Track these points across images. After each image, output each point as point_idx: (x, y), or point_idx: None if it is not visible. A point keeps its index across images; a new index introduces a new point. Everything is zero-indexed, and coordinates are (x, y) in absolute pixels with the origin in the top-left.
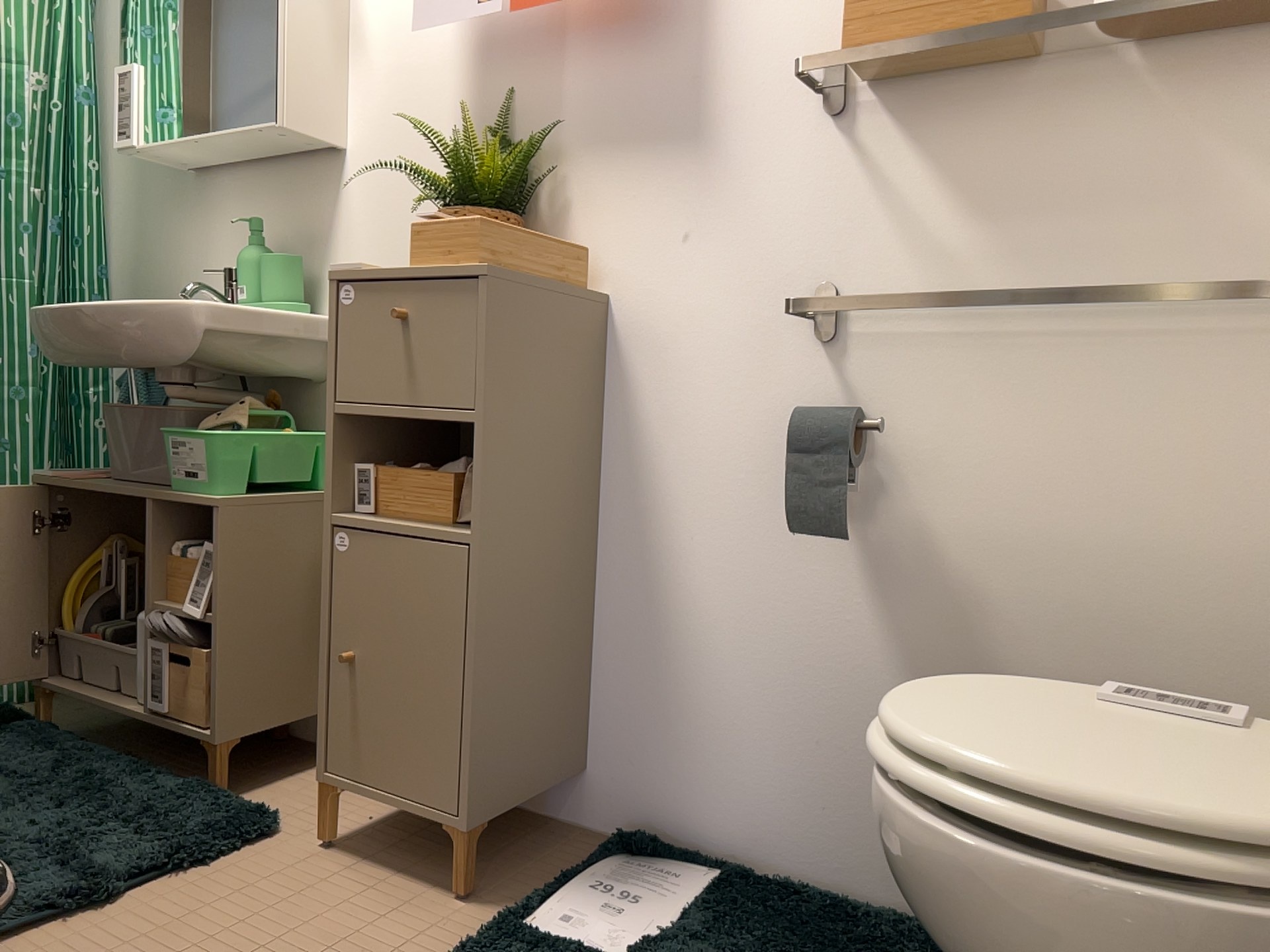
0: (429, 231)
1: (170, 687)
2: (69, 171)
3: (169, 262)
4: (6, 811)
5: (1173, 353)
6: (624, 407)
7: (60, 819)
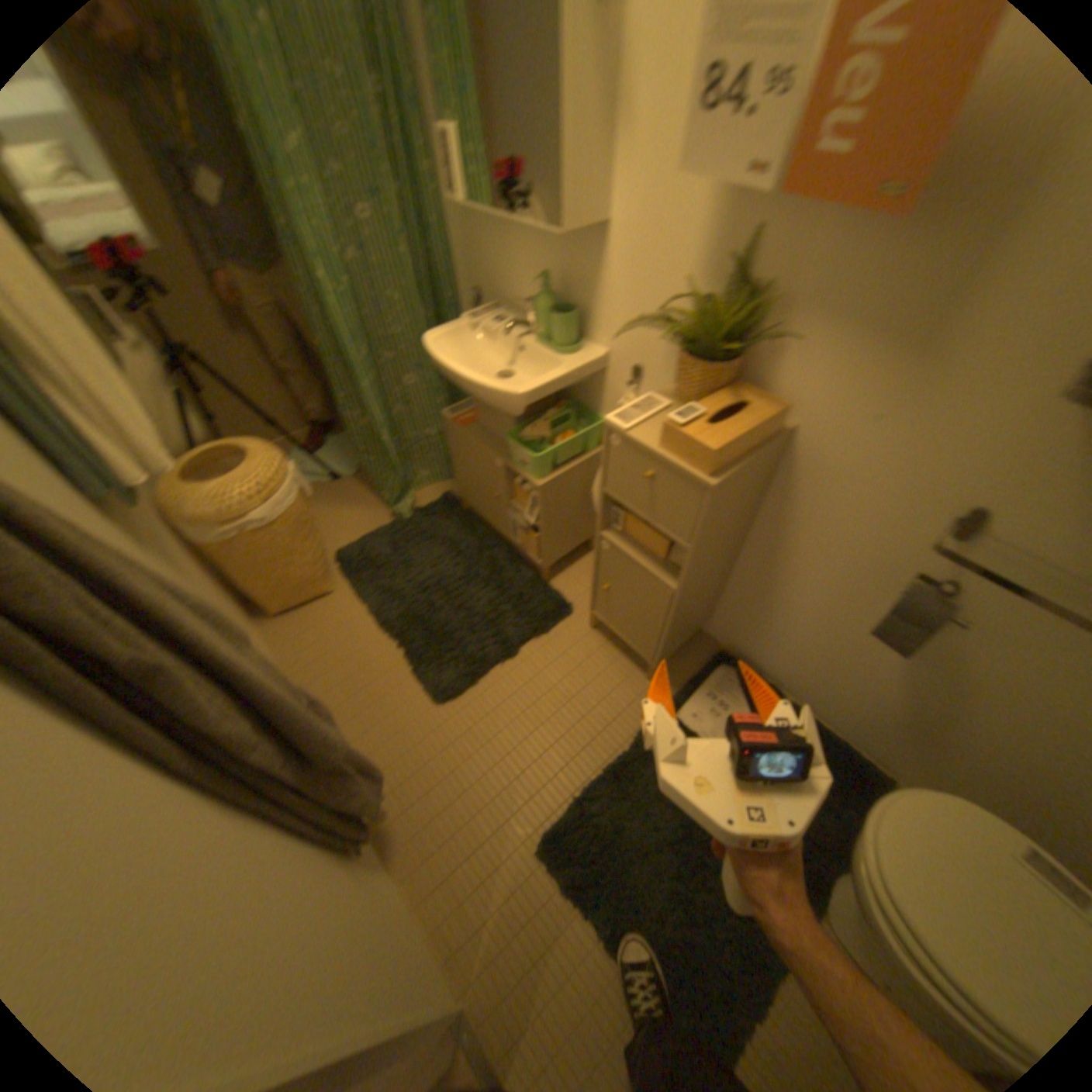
0: (680, 433)
1: (524, 537)
2: (413, 150)
3: (489, 254)
4: (471, 588)
5: None
6: (788, 494)
7: (492, 598)
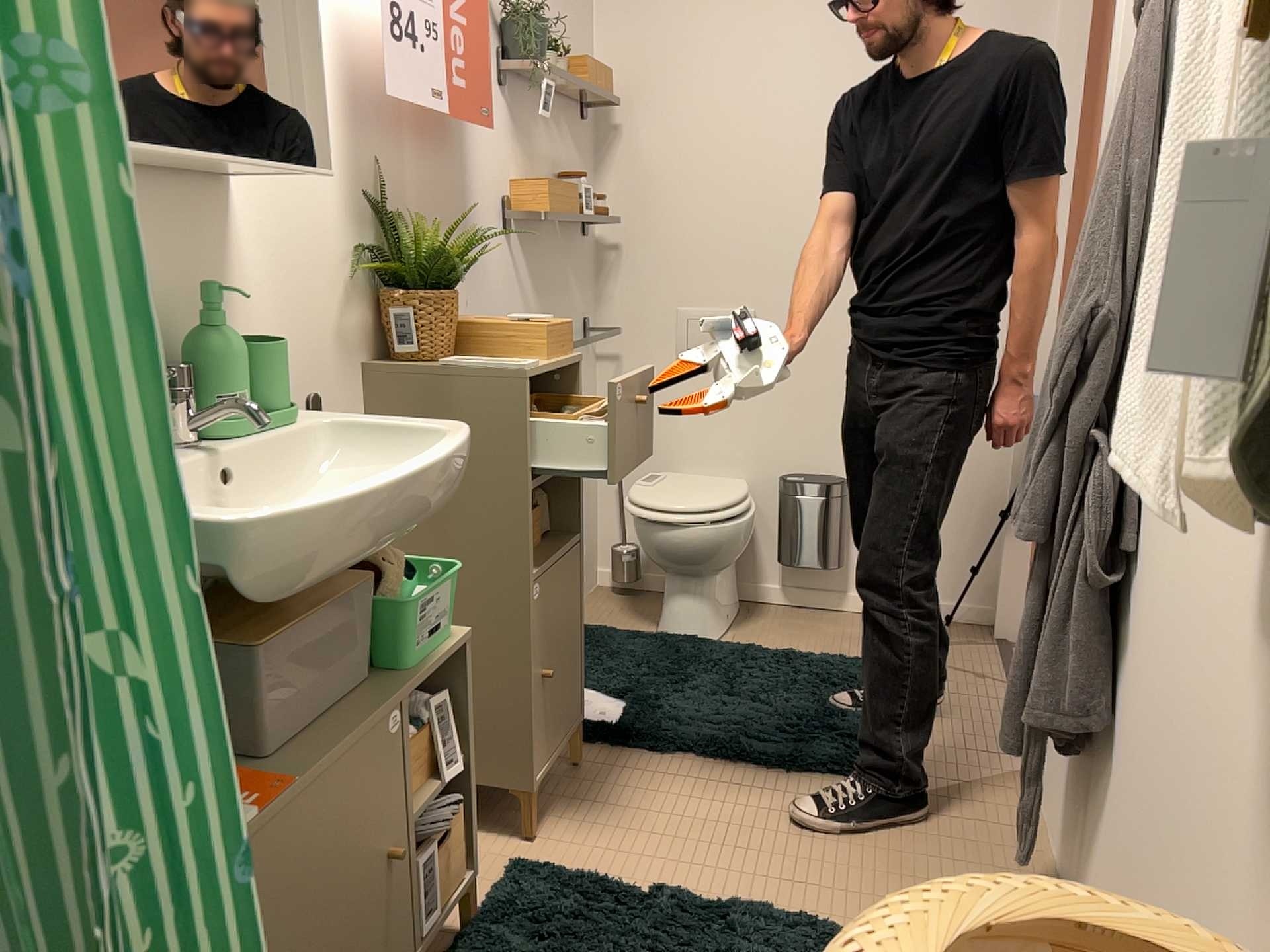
0: (555, 331)
1: (440, 877)
2: None
3: None
4: None
5: None
6: None
7: None
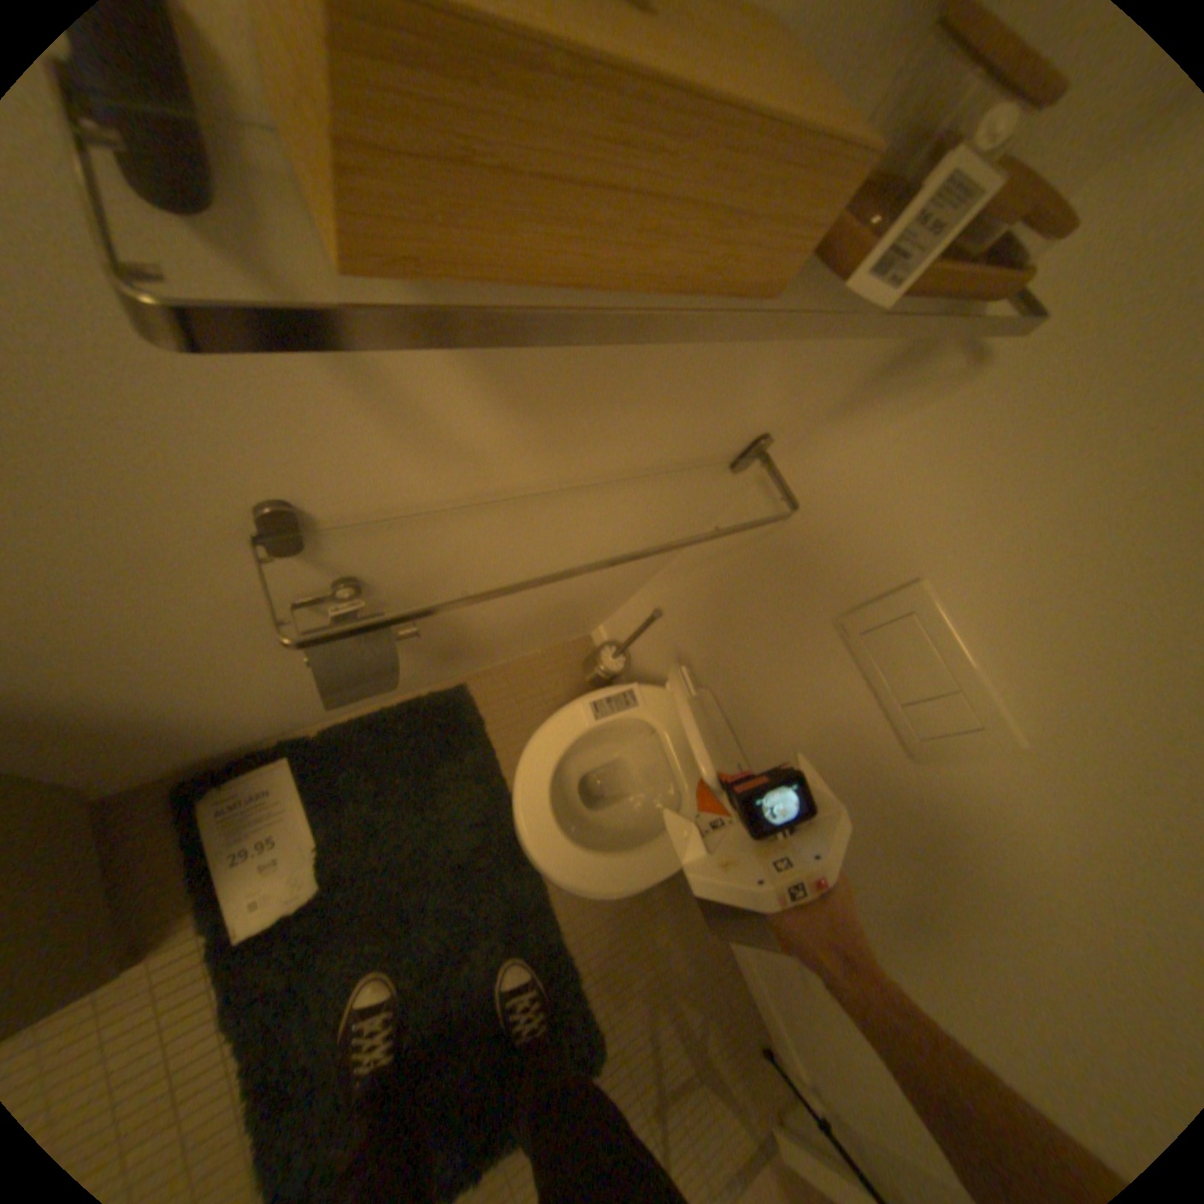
0: None
1: None
2: None
3: None
4: None
5: (643, 486)
6: None
7: None
